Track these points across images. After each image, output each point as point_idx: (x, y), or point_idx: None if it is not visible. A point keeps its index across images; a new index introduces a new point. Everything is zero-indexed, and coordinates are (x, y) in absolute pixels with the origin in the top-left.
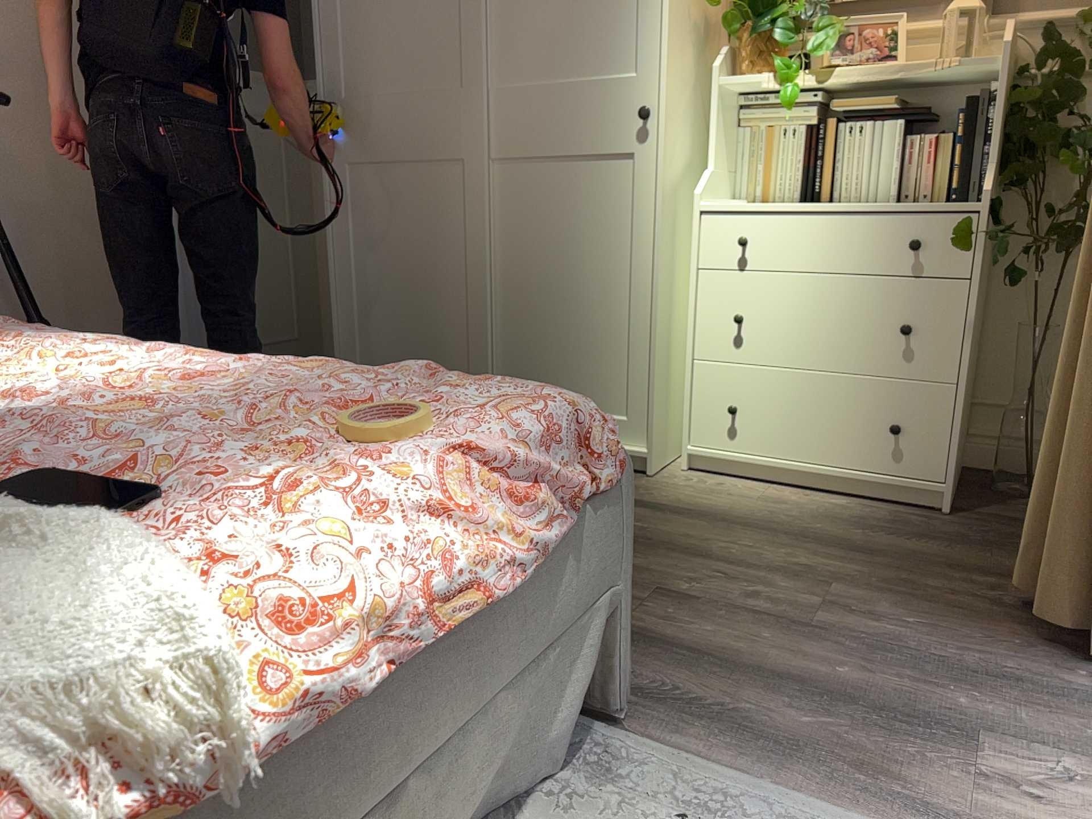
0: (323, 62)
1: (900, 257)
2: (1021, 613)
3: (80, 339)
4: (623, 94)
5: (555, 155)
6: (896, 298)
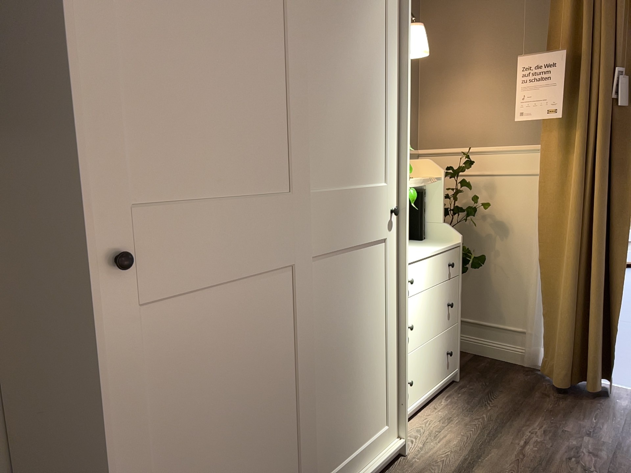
0: (88, 142)
1: (447, 271)
2: (564, 396)
3: None
4: (383, 196)
5: (348, 247)
6: (446, 291)
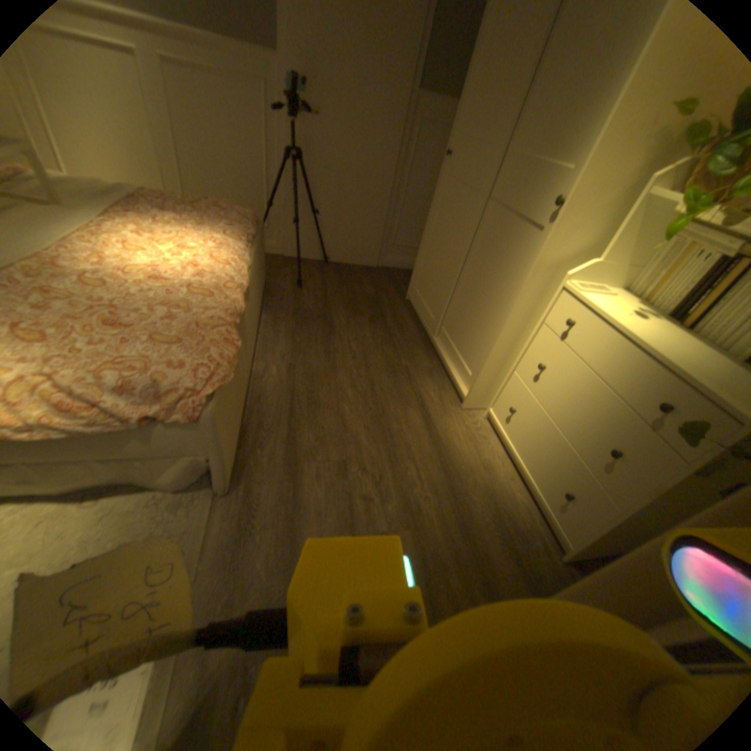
0: (461, 105)
1: (654, 405)
2: None
3: (220, 233)
4: (562, 179)
5: (514, 208)
6: (629, 429)
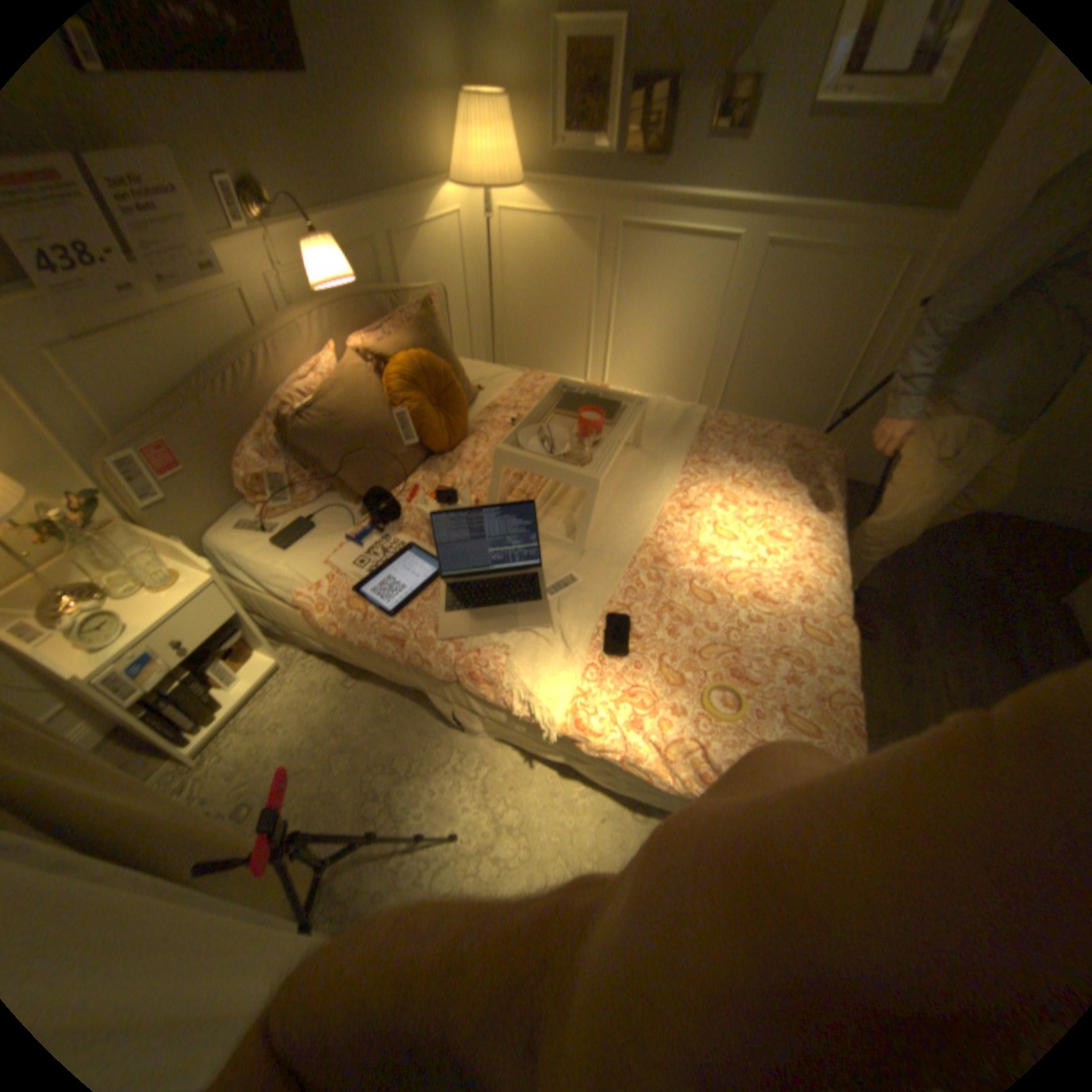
0: None
1: None
2: None
3: (817, 512)
4: None
5: None
6: None
